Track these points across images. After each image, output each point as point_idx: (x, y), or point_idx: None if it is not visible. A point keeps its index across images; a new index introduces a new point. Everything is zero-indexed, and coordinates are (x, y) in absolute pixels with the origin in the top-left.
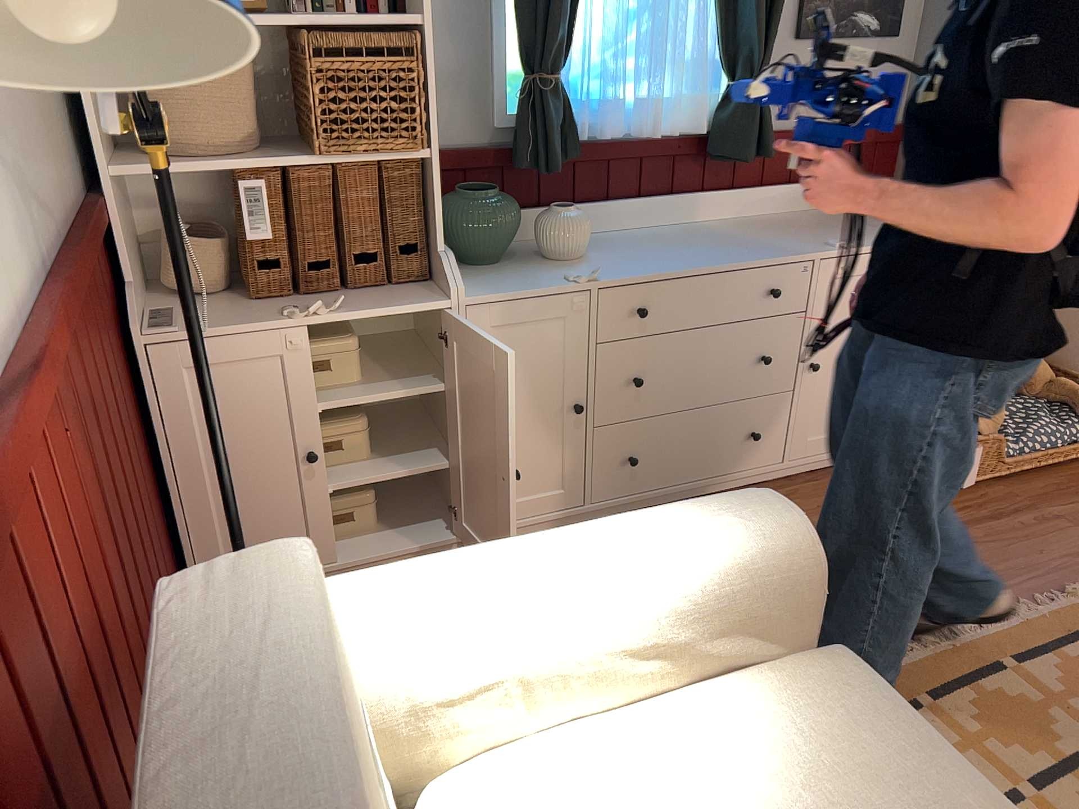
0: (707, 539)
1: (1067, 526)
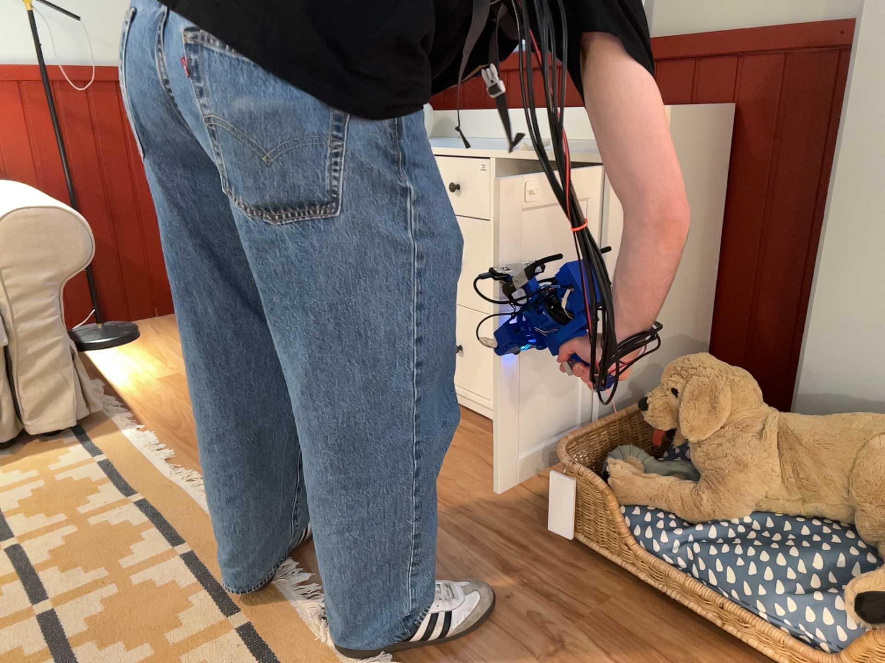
0: (12, 203)
1: (535, 650)
